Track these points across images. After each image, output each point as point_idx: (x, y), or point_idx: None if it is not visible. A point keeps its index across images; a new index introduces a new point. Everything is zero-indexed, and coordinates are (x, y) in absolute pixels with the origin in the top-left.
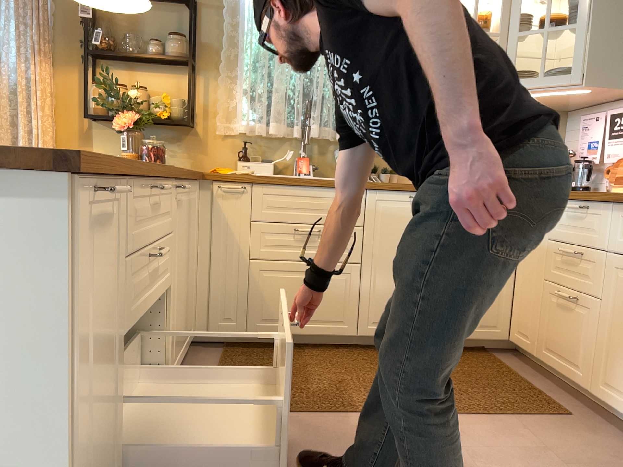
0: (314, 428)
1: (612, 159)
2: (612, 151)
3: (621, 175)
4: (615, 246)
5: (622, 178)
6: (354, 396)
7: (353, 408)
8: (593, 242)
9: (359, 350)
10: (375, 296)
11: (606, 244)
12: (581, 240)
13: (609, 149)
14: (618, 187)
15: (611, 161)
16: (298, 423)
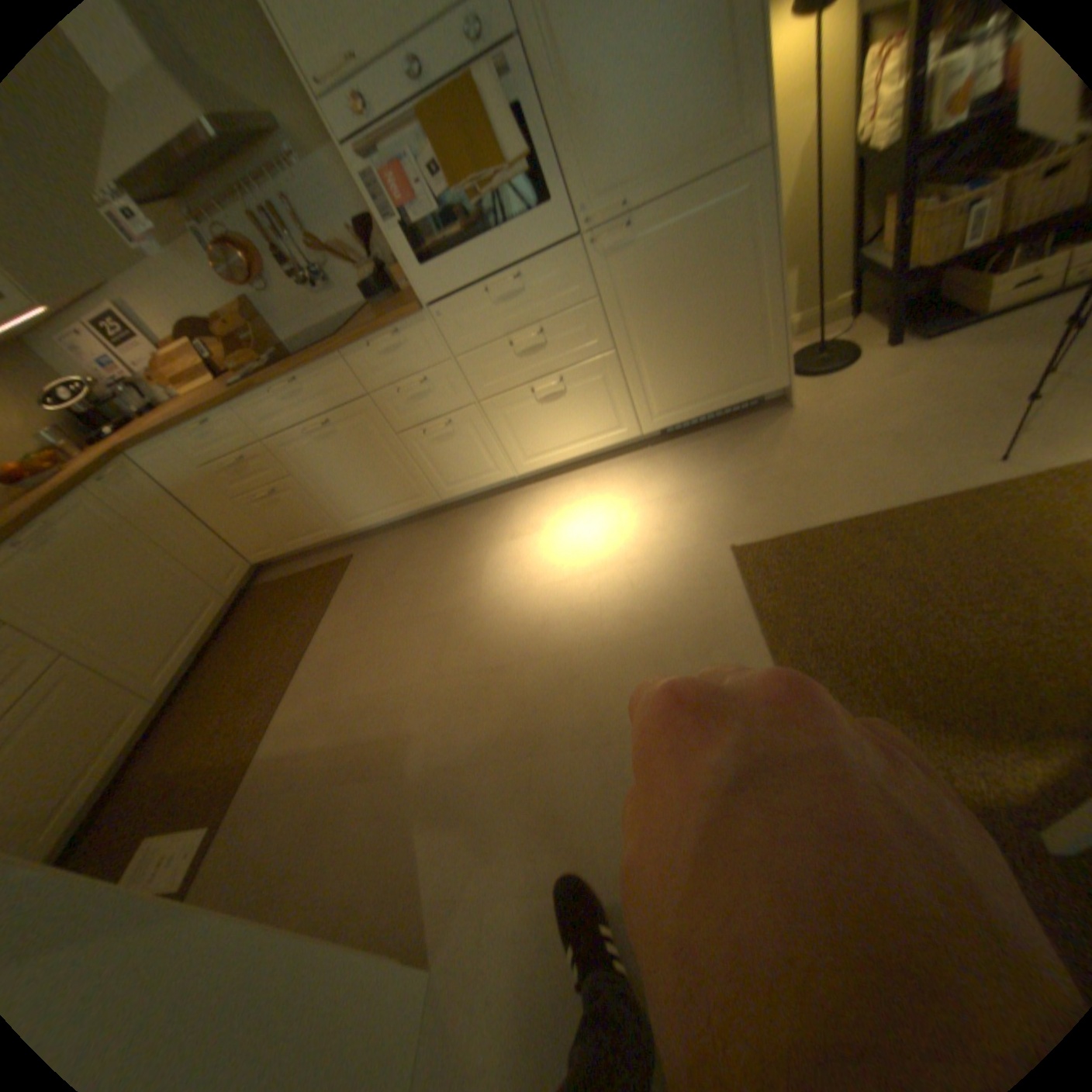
0: (273, 759)
1: (141, 365)
2: (133, 358)
3: (170, 375)
4: (261, 432)
5: (174, 378)
6: (247, 717)
7: (264, 719)
8: (240, 441)
9: (172, 709)
10: (120, 659)
11: (253, 436)
12: (228, 447)
13: (127, 358)
14: (180, 387)
15: (141, 368)
16: (257, 777)
